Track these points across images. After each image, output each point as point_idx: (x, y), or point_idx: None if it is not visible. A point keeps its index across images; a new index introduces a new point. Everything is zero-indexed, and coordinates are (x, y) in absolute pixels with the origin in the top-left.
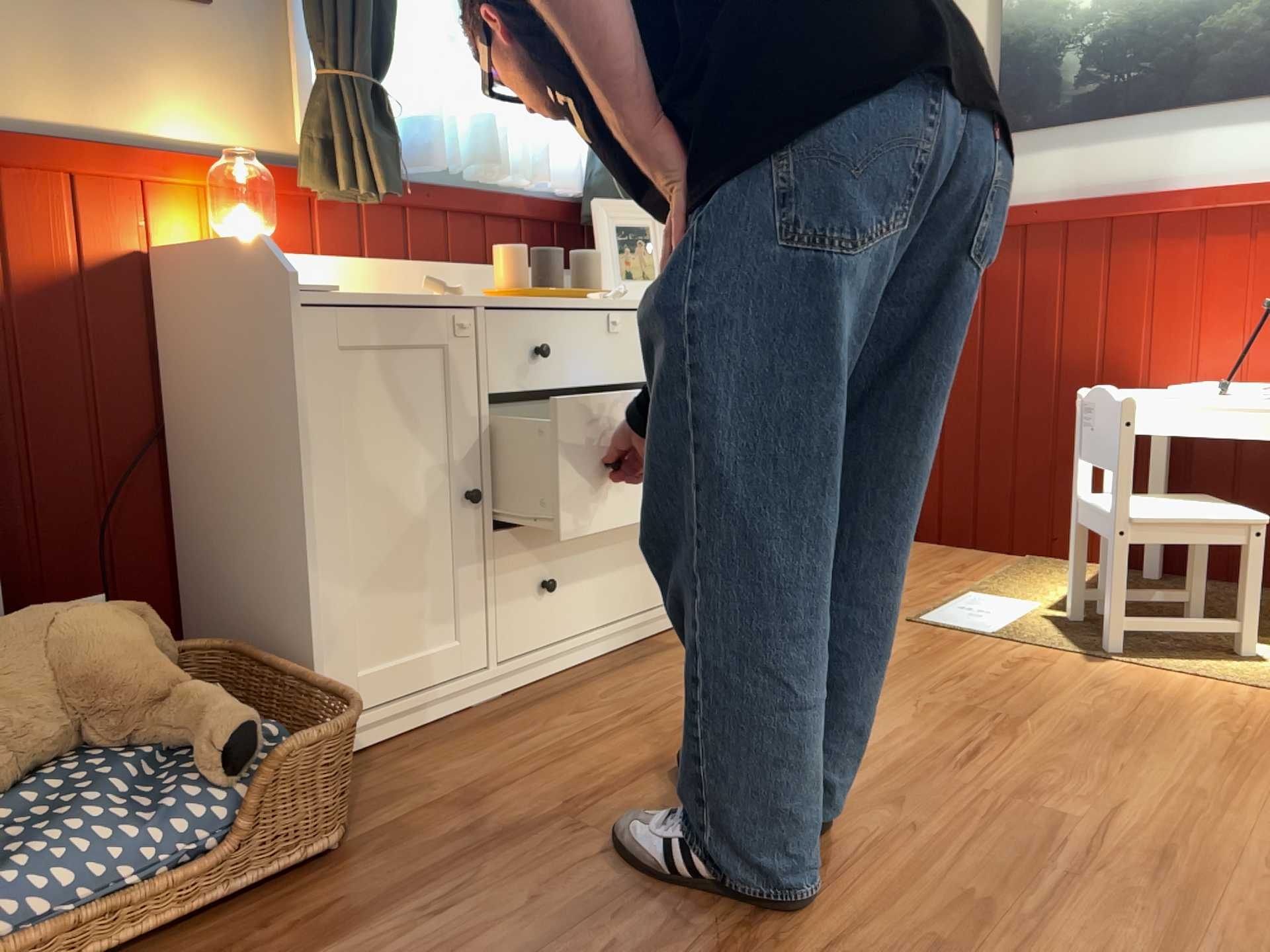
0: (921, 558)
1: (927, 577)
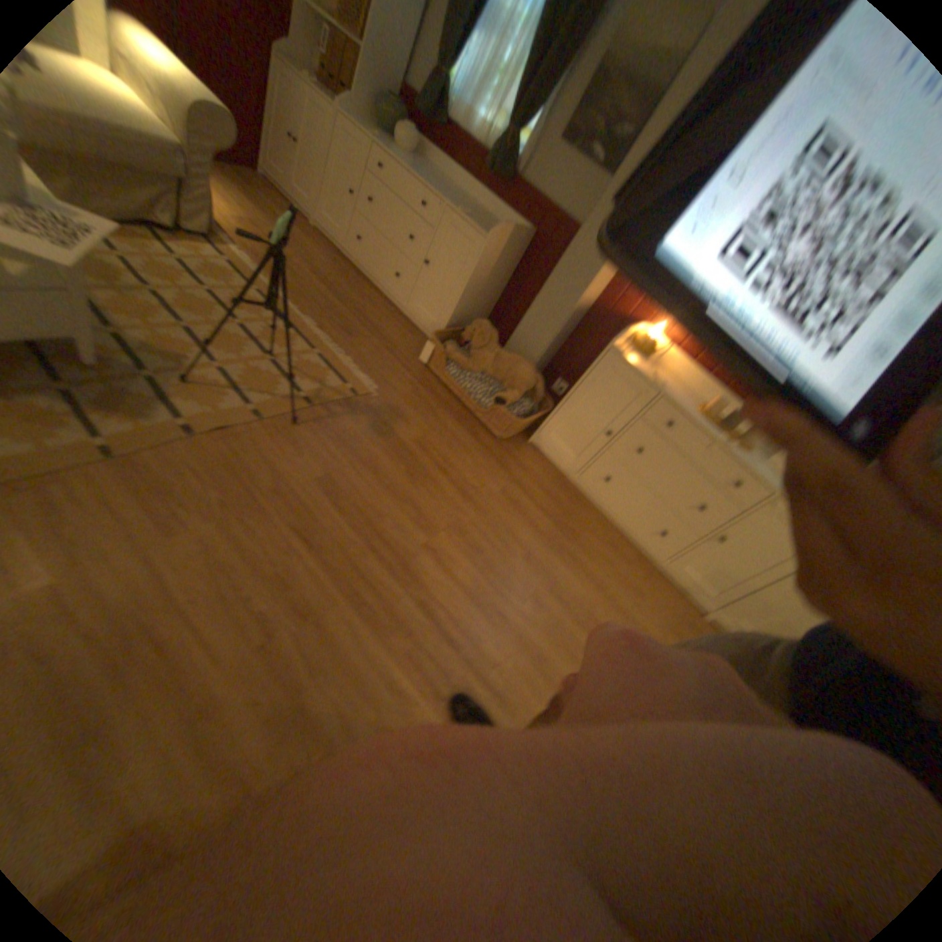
0: None
1: None
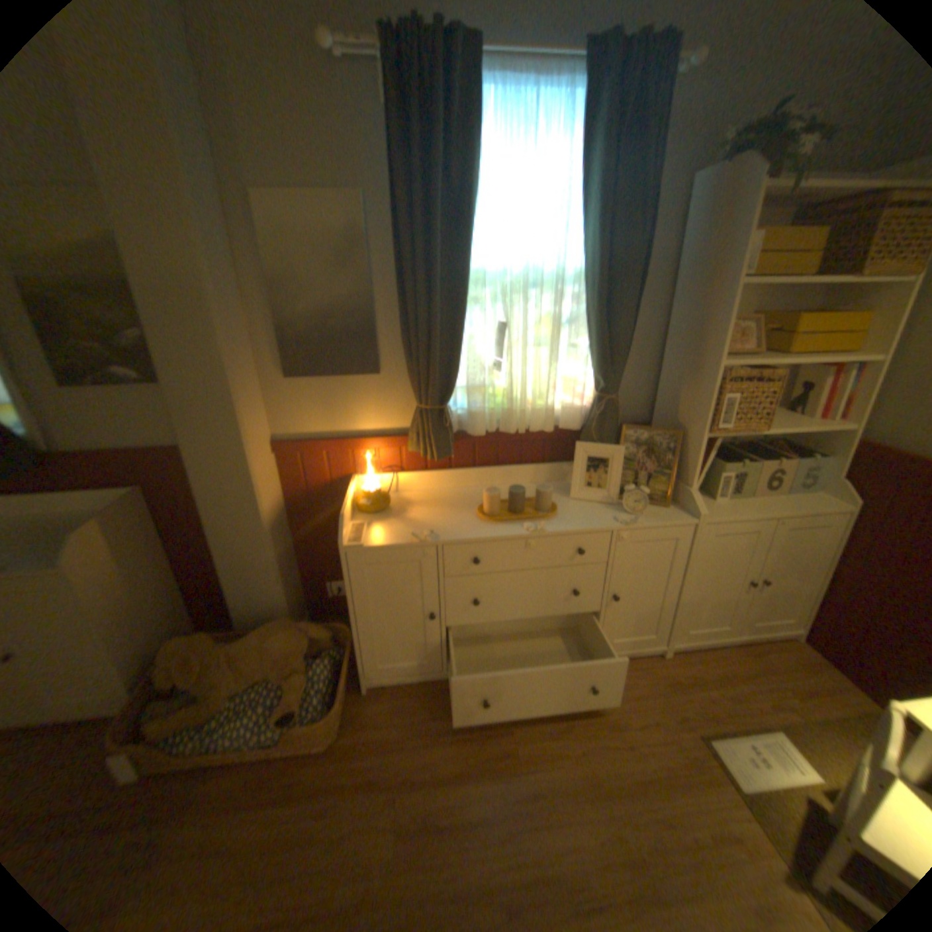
0: (790, 668)
1: (770, 695)
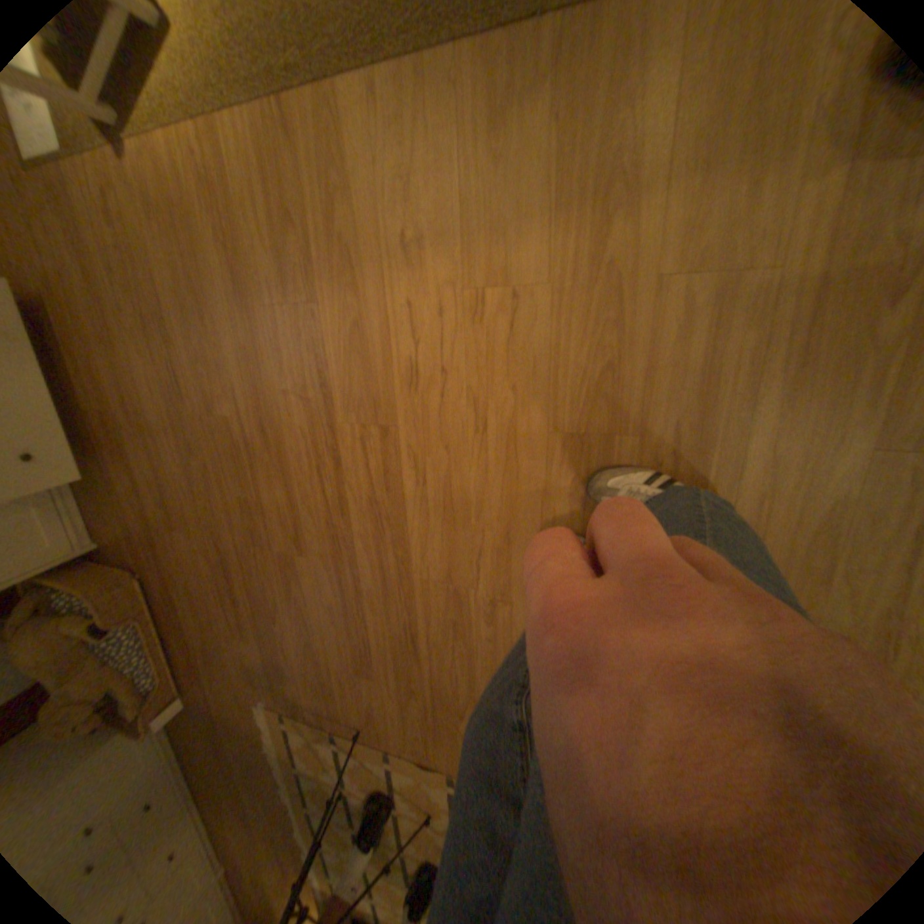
0: None
1: None
